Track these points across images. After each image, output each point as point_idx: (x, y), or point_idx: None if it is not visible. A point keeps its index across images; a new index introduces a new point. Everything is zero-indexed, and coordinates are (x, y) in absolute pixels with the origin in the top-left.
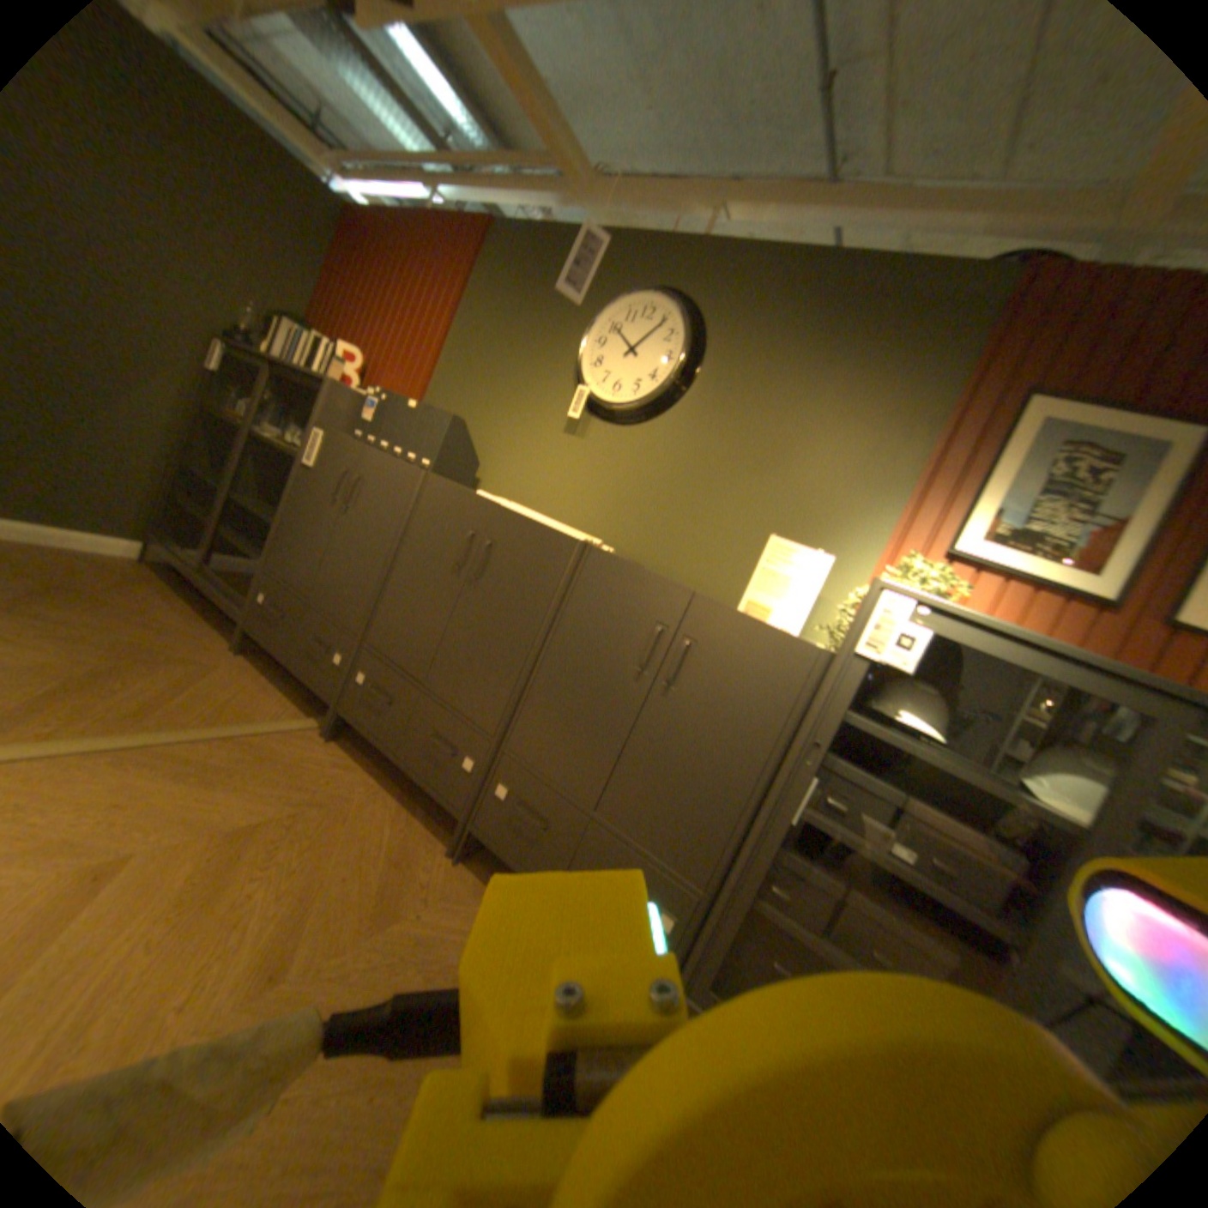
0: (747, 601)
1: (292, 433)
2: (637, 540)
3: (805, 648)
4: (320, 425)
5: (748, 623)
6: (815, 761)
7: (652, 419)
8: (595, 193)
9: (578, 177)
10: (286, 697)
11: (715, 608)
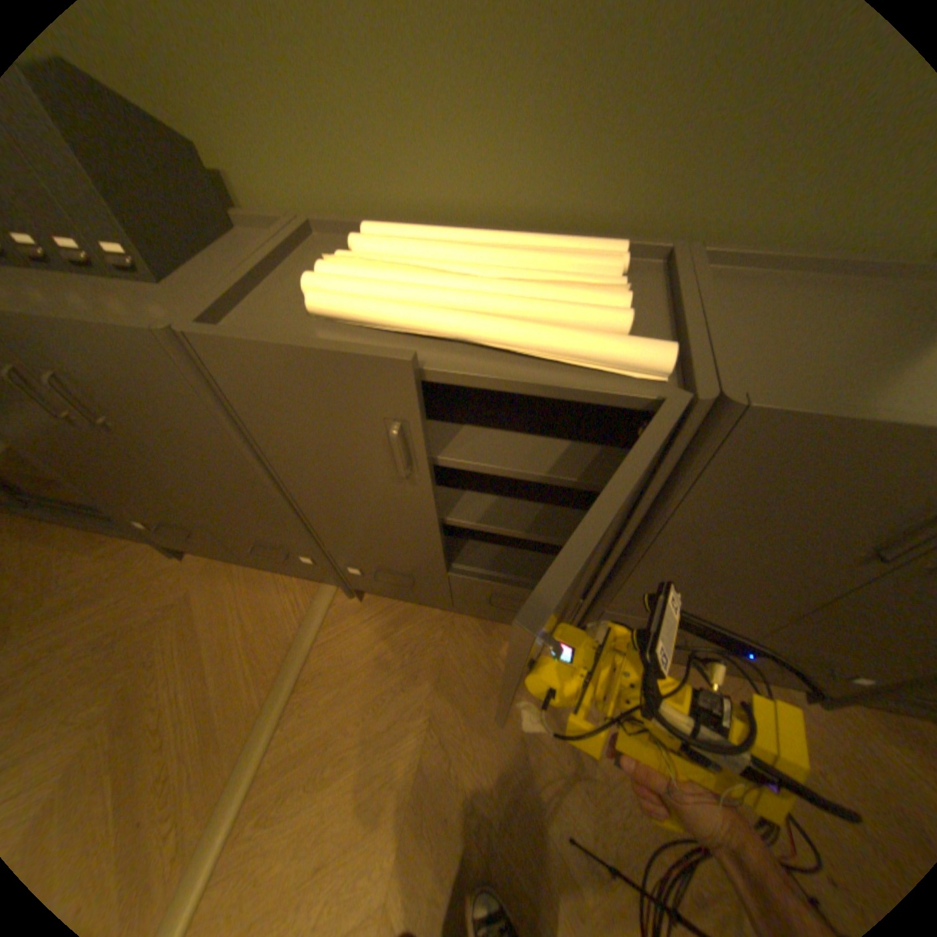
0: None
1: None
2: (662, 183)
3: None
4: None
5: None
6: None
7: None
8: None
9: None
10: (275, 575)
11: None
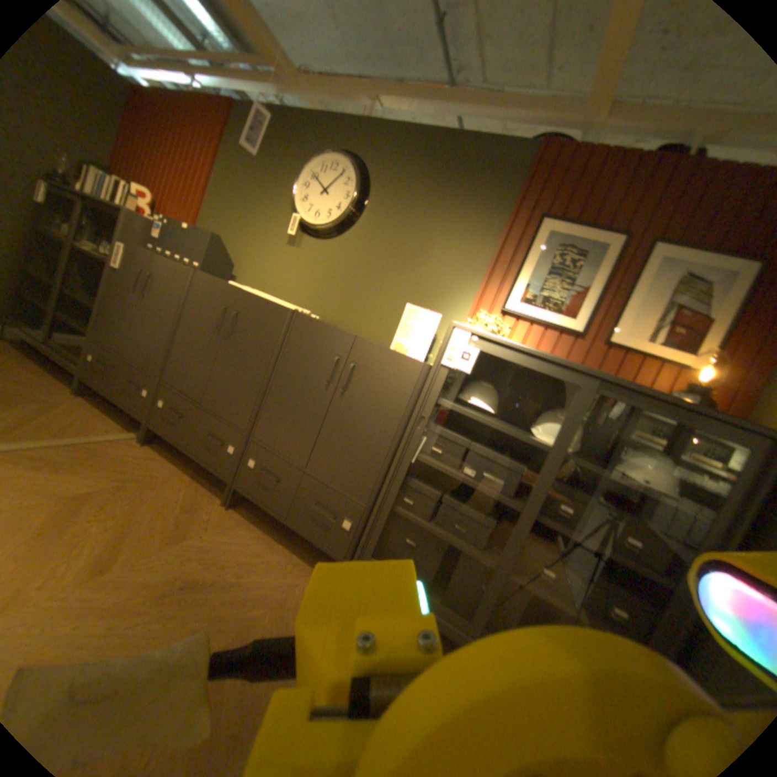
0: (395, 343)
1: (105, 248)
2: (334, 311)
3: (416, 363)
4: (121, 240)
5: (386, 351)
6: (422, 426)
7: (341, 235)
8: (299, 85)
9: (286, 74)
10: (113, 421)
11: (368, 344)
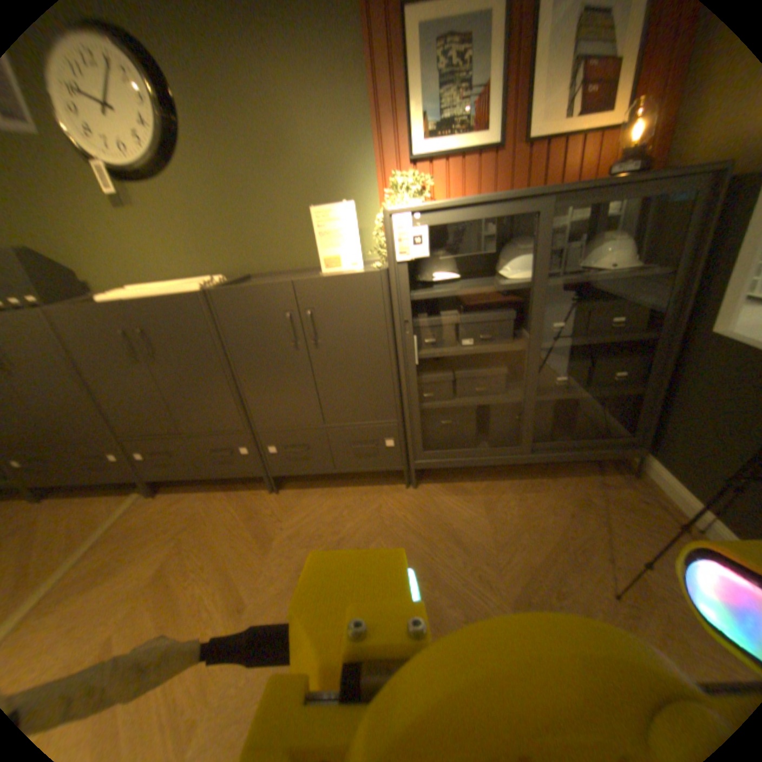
0: (324, 258)
1: None
2: (231, 256)
3: (372, 274)
4: None
5: (334, 278)
6: (410, 328)
7: (171, 157)
8: None
9: None
10: (101, 495)
11: (311, 281)
